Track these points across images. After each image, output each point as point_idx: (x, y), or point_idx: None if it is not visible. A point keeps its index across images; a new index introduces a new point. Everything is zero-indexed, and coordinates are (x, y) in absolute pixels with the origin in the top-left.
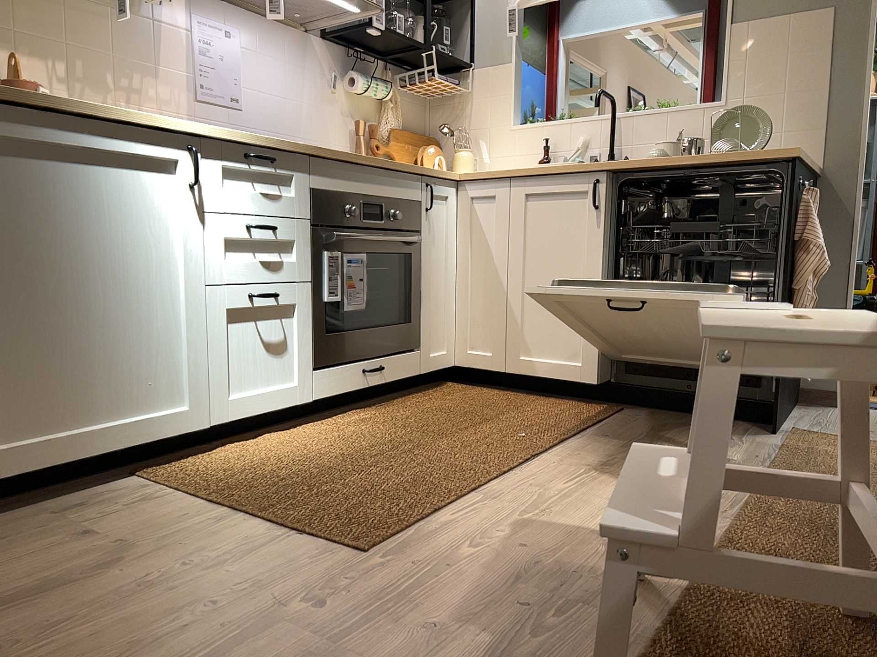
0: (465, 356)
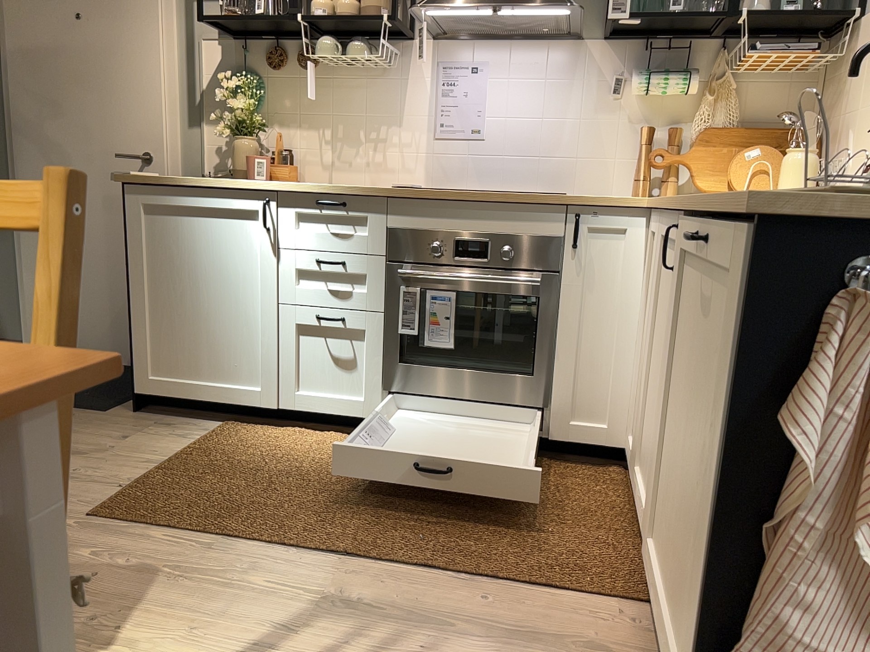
0: (626, 440)
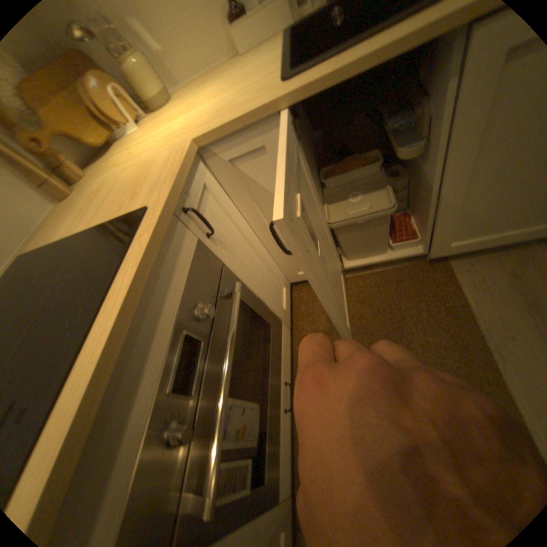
0: (295, 278)
